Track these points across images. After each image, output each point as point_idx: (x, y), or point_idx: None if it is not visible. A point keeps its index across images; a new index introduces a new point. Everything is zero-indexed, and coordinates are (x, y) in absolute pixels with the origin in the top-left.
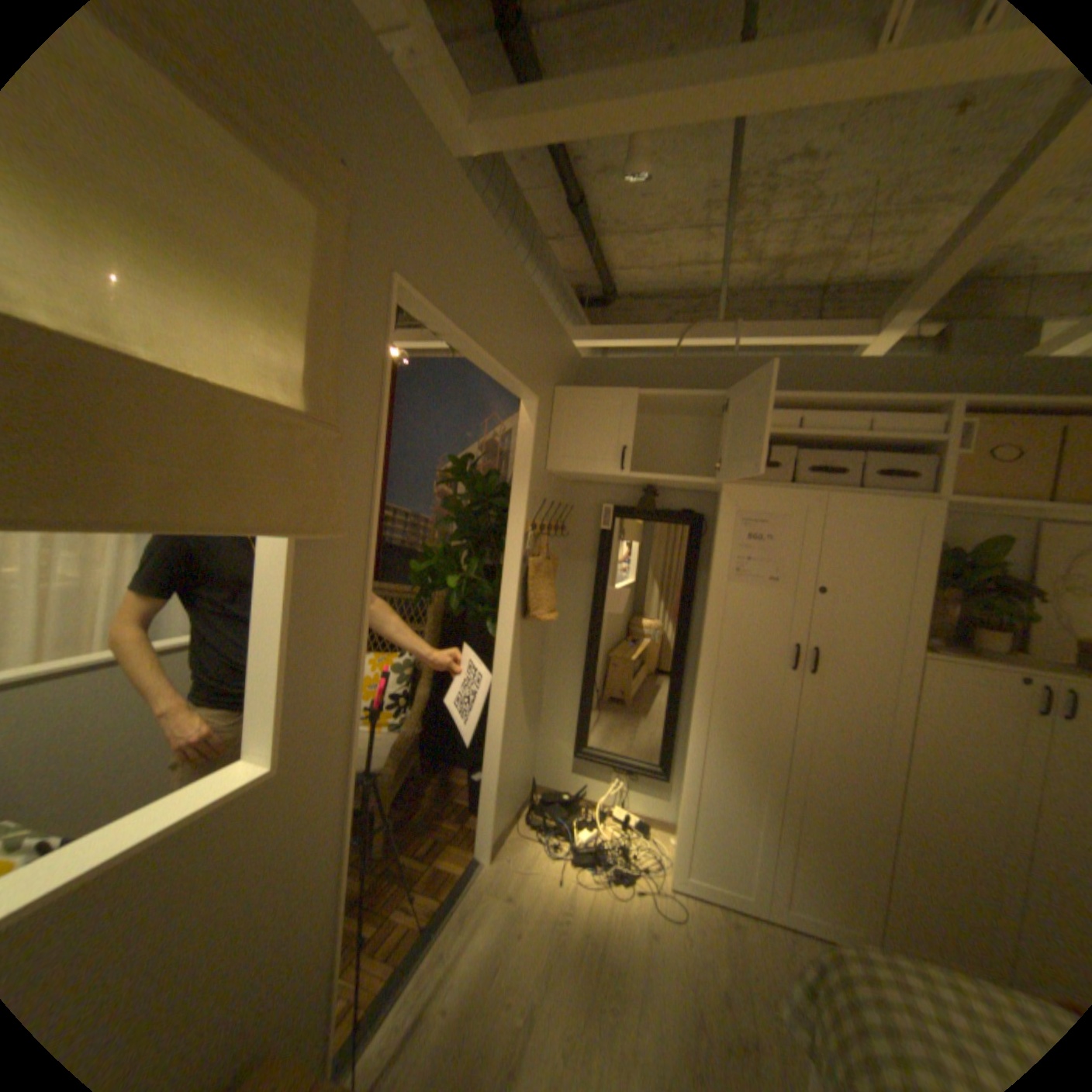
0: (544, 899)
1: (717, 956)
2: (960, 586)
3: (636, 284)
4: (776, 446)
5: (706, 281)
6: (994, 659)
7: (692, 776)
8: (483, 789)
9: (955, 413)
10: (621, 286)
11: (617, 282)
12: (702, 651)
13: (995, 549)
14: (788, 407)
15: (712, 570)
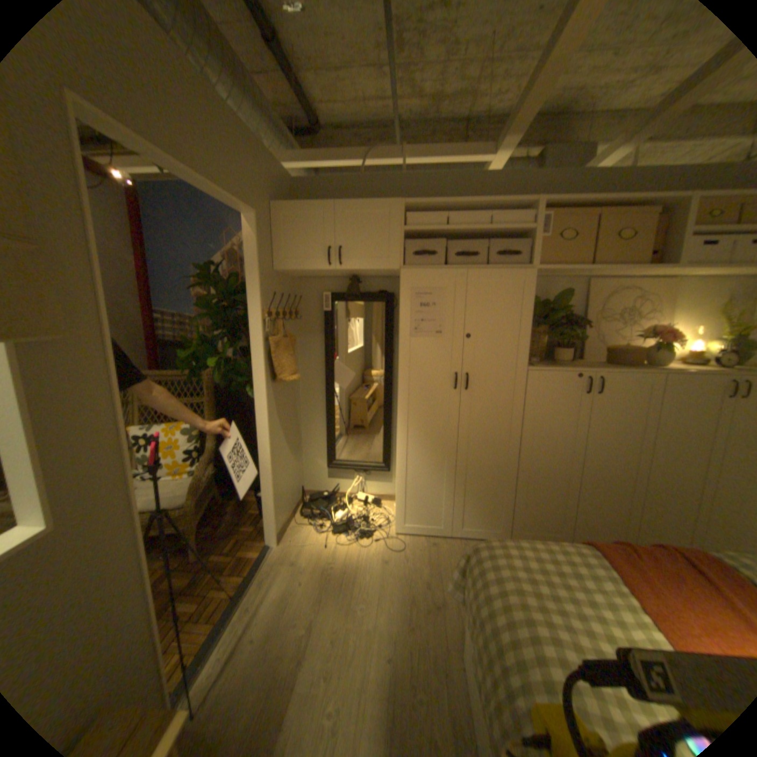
0: (315, 558)
1: (423, 563)
2: (547, 323)
3: (334, 116)
4: (435, 239)
5: (386, 114)
6: (565, 365)
7: (400, 465)
8: (264, 501)
9: (541, 209)
10: (323, 117)
11: (320, 114)
12: (398, 386)
13: (565, 298)
14: (440, 210)
15: (400, 331)
